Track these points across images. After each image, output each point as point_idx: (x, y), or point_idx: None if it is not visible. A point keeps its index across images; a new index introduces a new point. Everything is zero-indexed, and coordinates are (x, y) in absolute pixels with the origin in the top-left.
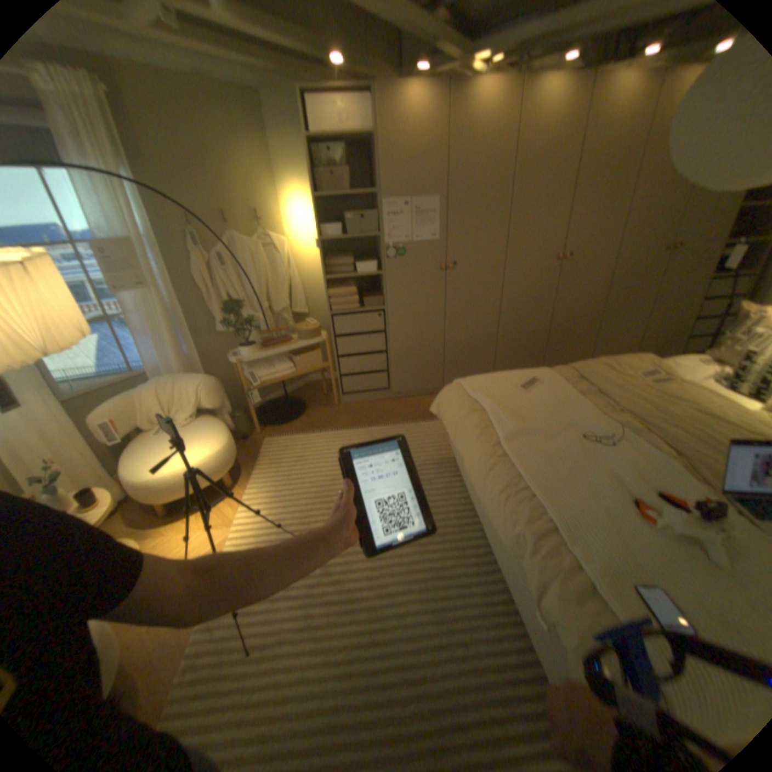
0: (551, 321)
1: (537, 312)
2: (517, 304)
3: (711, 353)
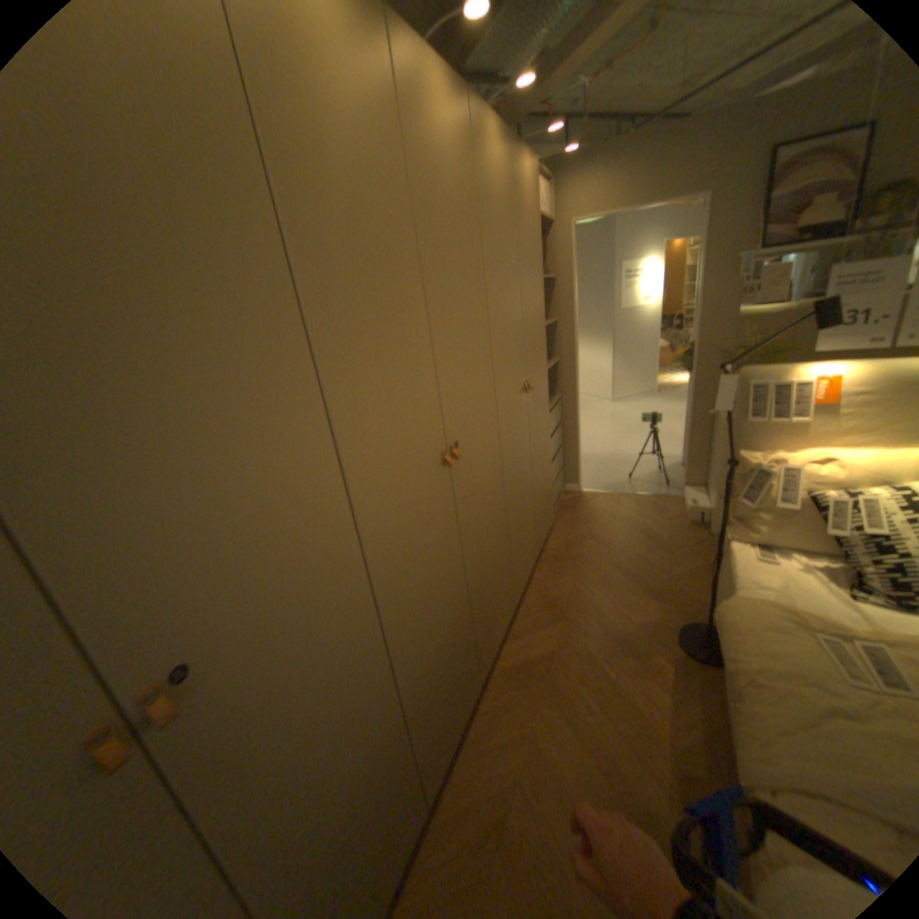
0: (470, 583)
1: (451, 588)
2: (419, 604)
3: (744, 536)
